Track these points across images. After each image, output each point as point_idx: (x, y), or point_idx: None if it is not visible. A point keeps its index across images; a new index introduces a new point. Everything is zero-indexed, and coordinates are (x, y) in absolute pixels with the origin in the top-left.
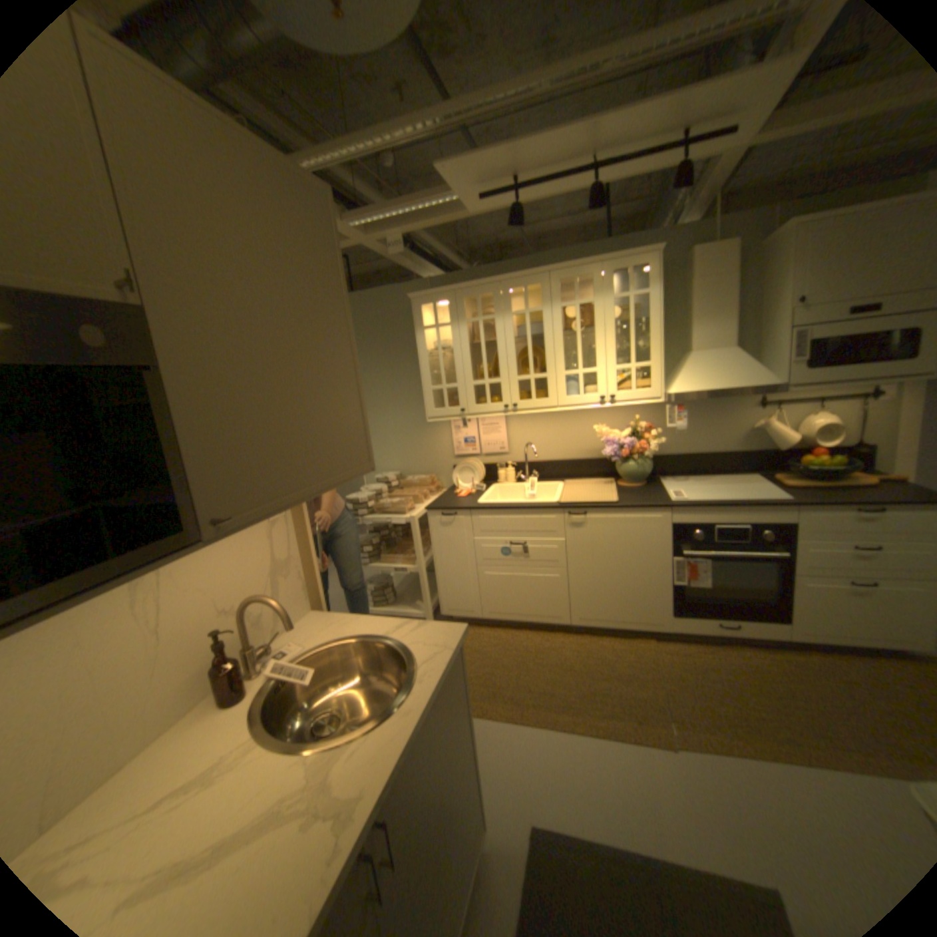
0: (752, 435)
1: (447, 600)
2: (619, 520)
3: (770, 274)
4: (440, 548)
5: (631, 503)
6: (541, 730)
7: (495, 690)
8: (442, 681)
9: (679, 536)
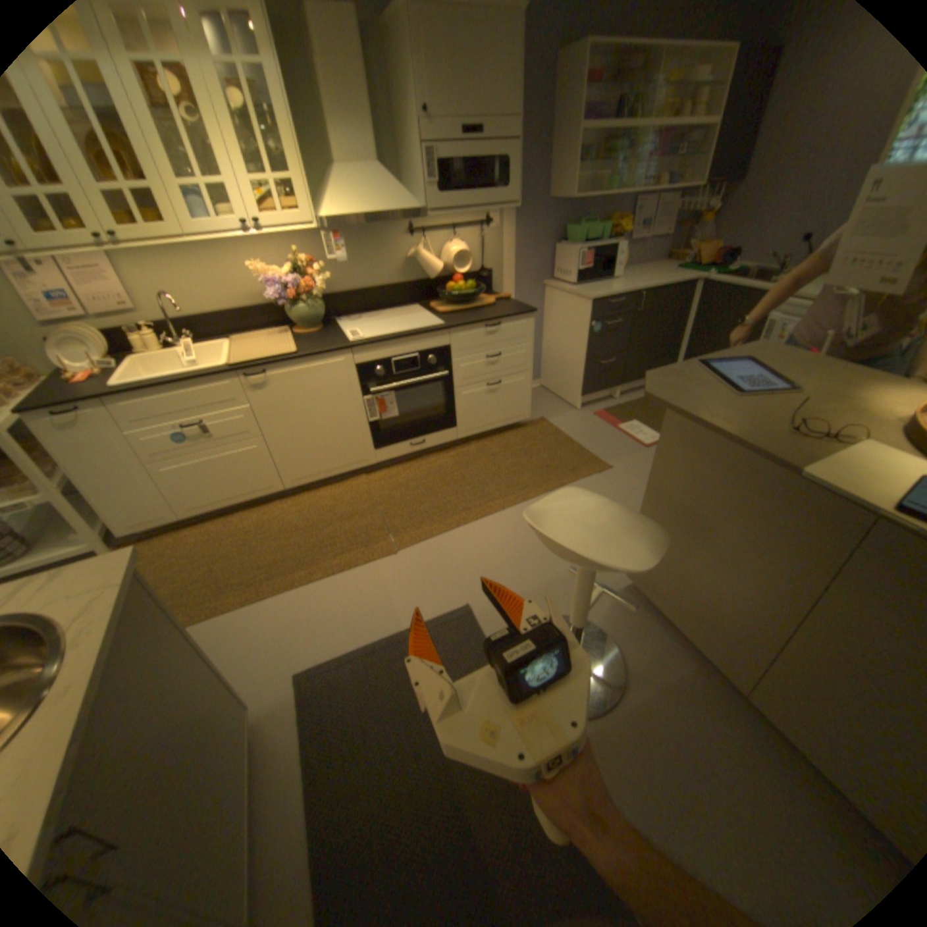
0: (407, 266)
1: (118, 519)
2: (303, 371)
3: (393, 71)
4: (73, 460)
5: (311, 351)
6: (280, 595)
7: (219, 585)
8: (112, 628)
9: (364, 376)
